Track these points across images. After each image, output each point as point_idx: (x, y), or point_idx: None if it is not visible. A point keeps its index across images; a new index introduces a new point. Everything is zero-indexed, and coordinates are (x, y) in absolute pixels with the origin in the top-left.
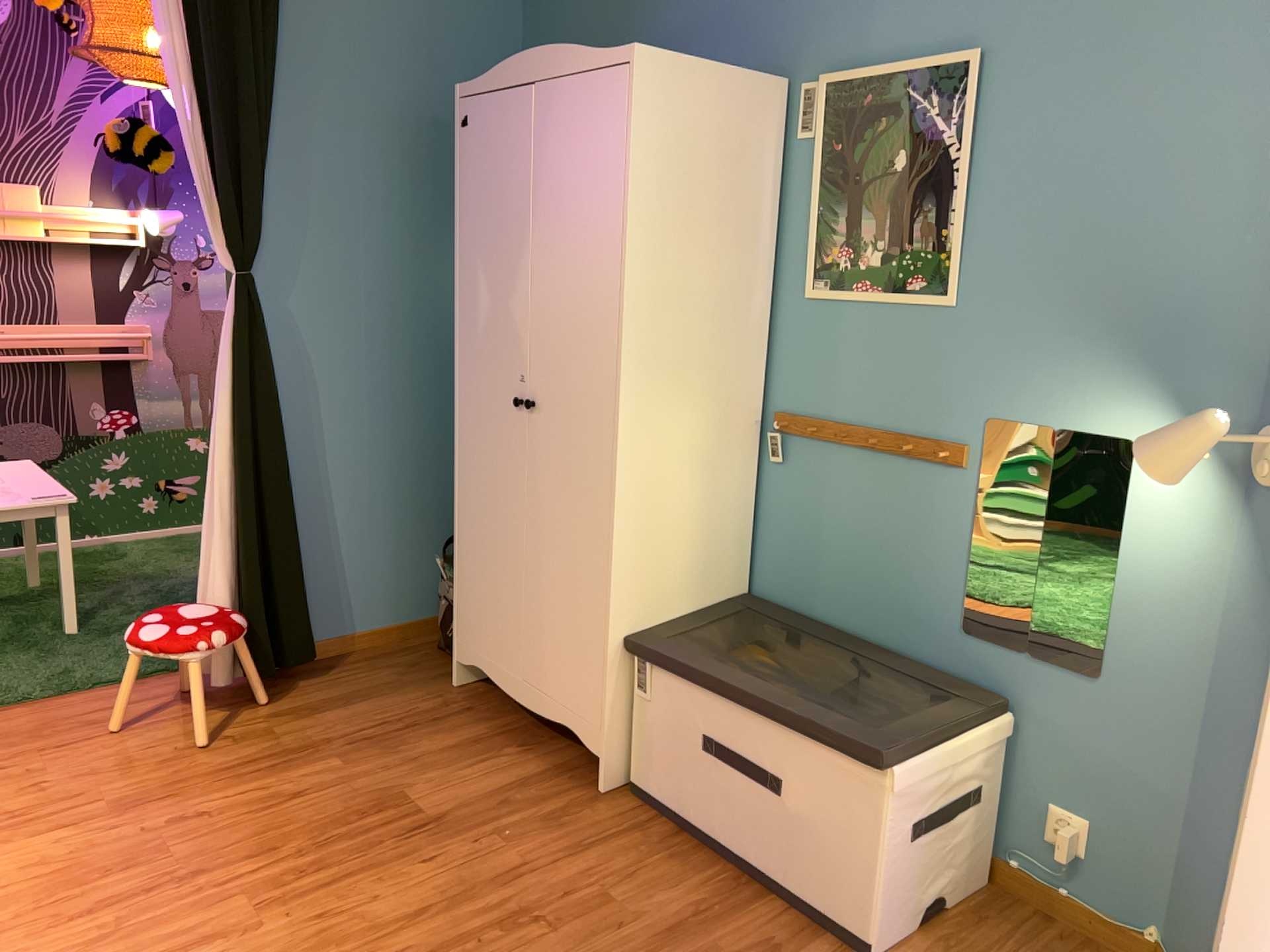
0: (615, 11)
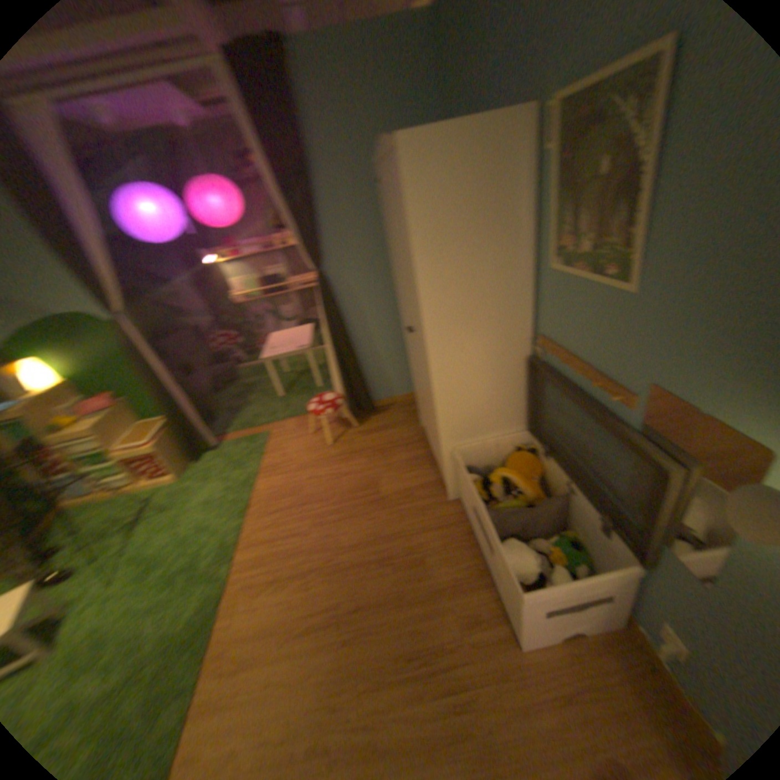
0: (467, 65)
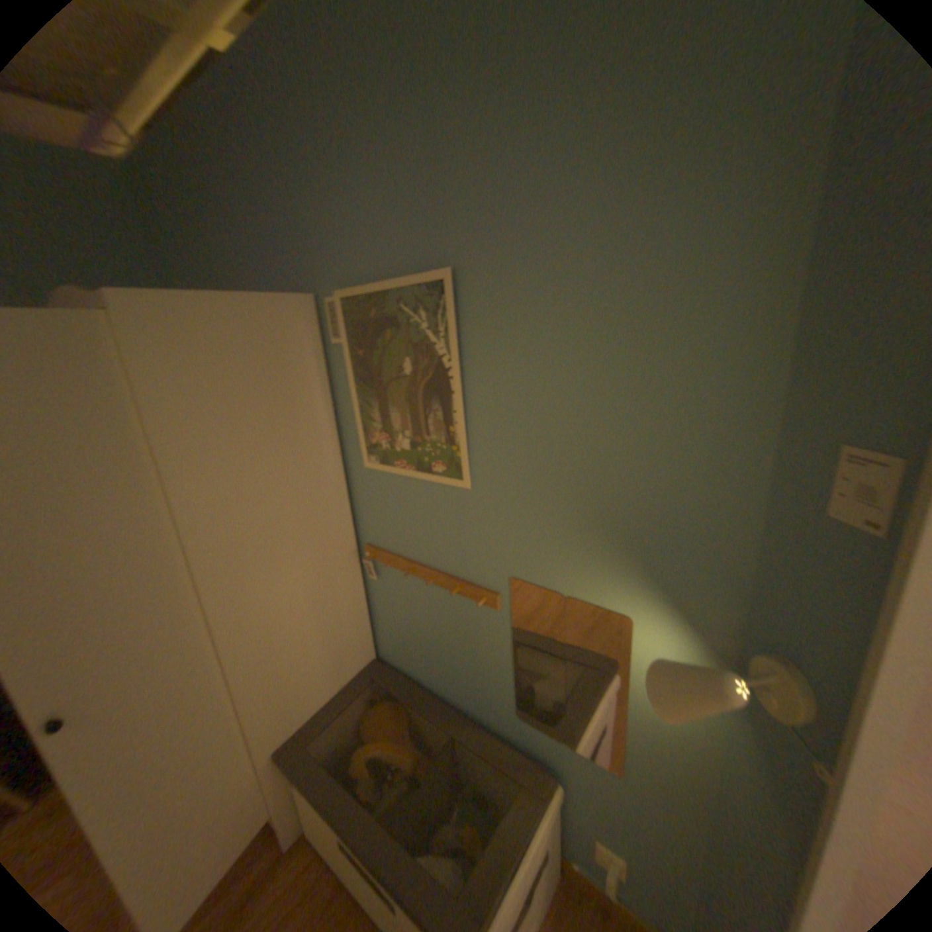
0: (193, 237)
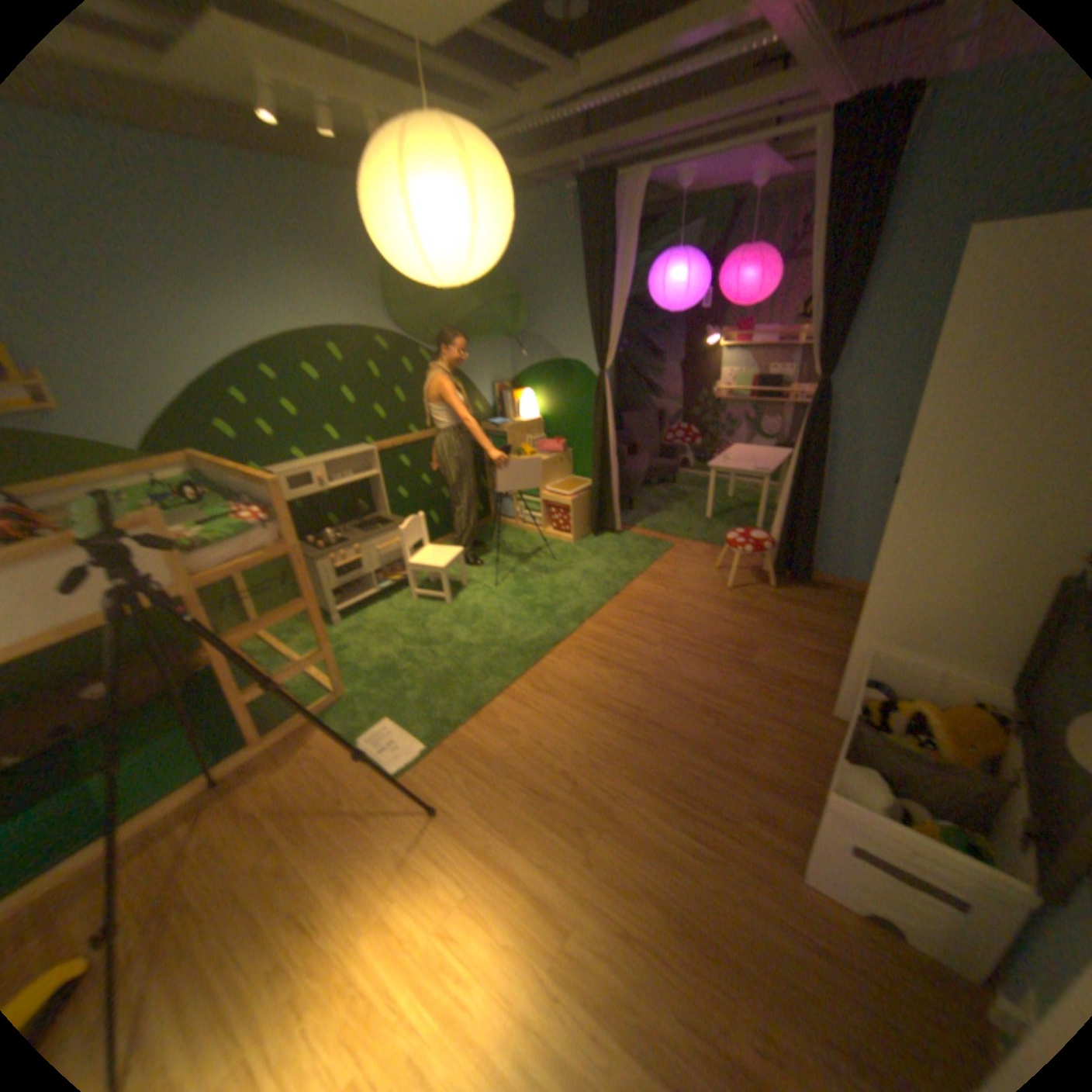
0: None
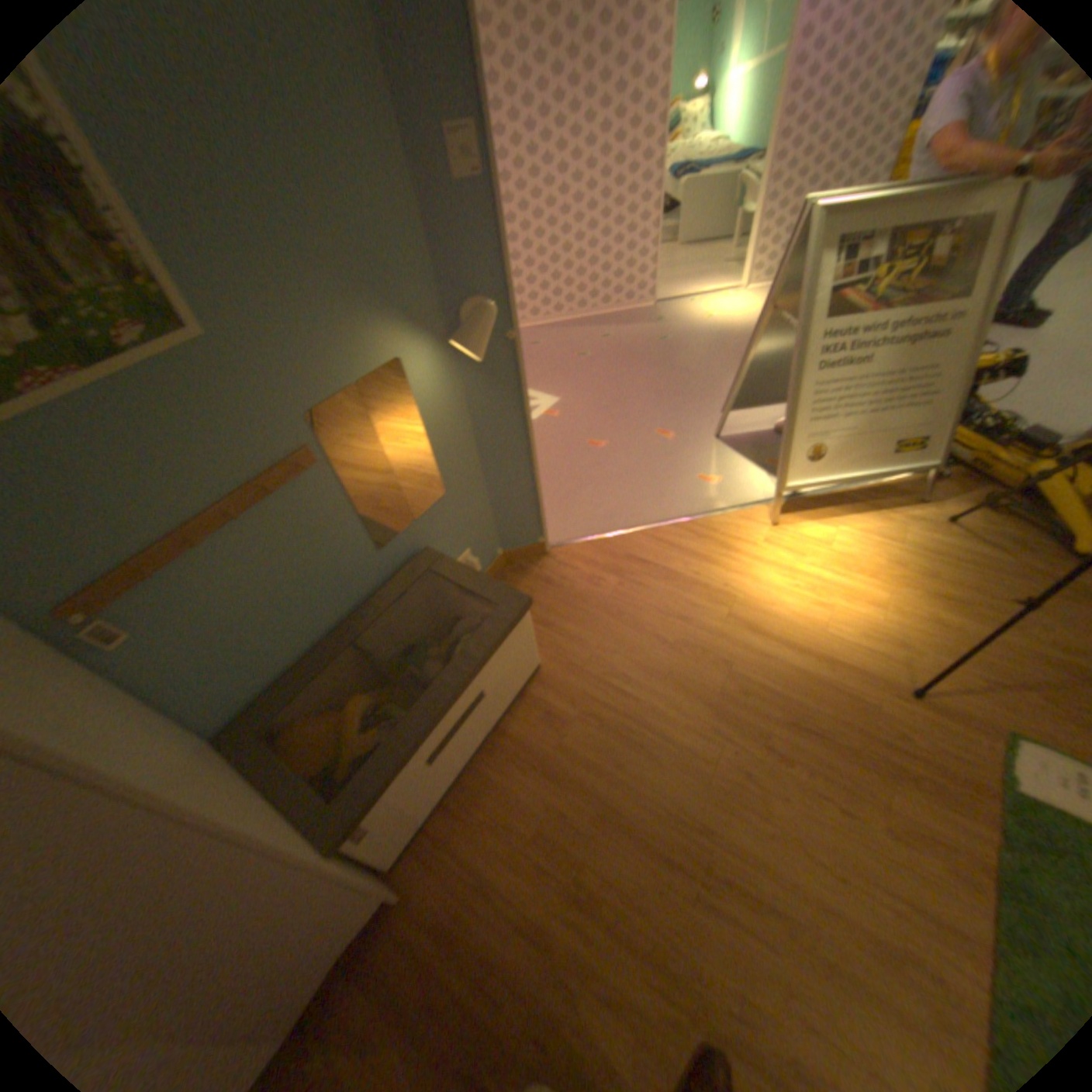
0: None
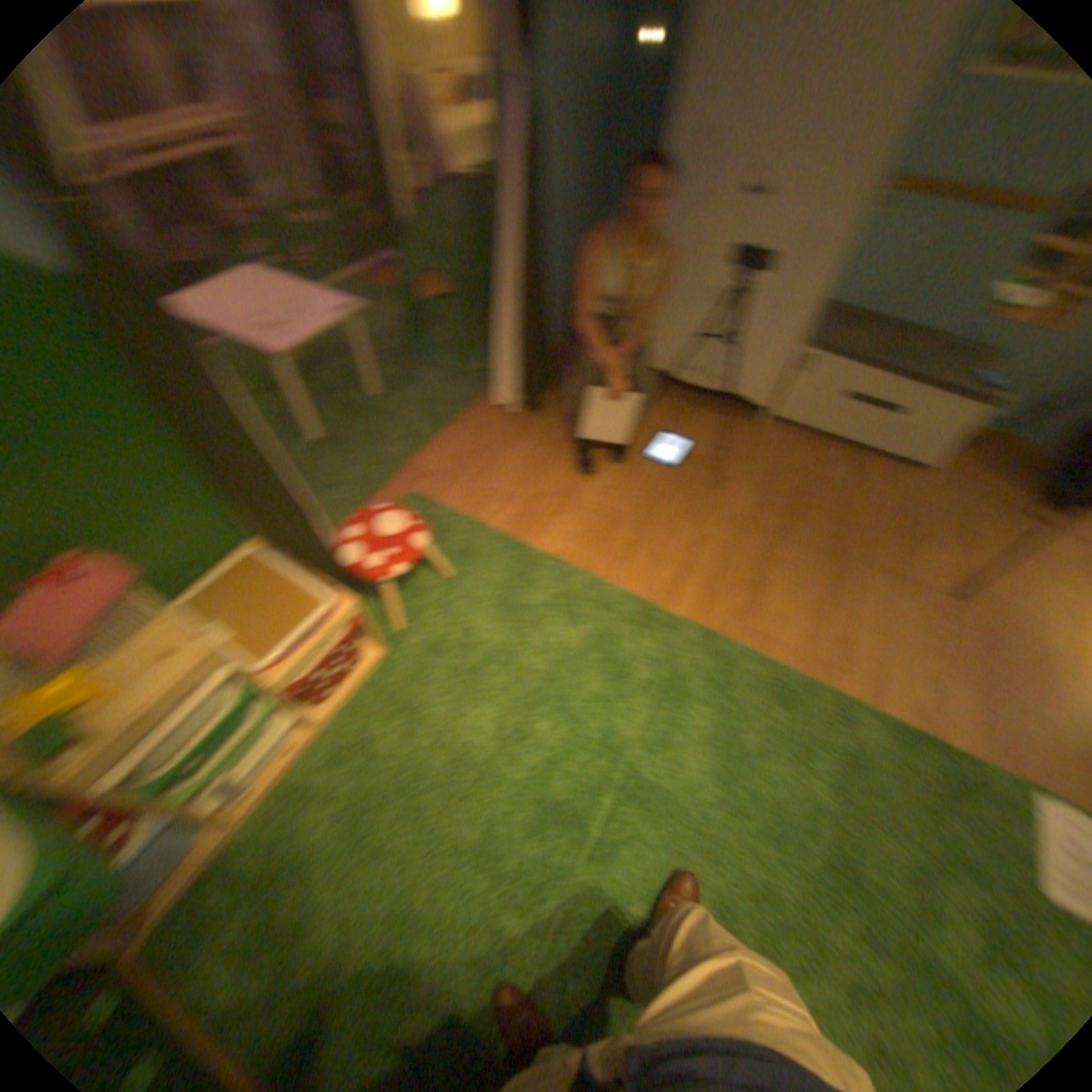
0: None
